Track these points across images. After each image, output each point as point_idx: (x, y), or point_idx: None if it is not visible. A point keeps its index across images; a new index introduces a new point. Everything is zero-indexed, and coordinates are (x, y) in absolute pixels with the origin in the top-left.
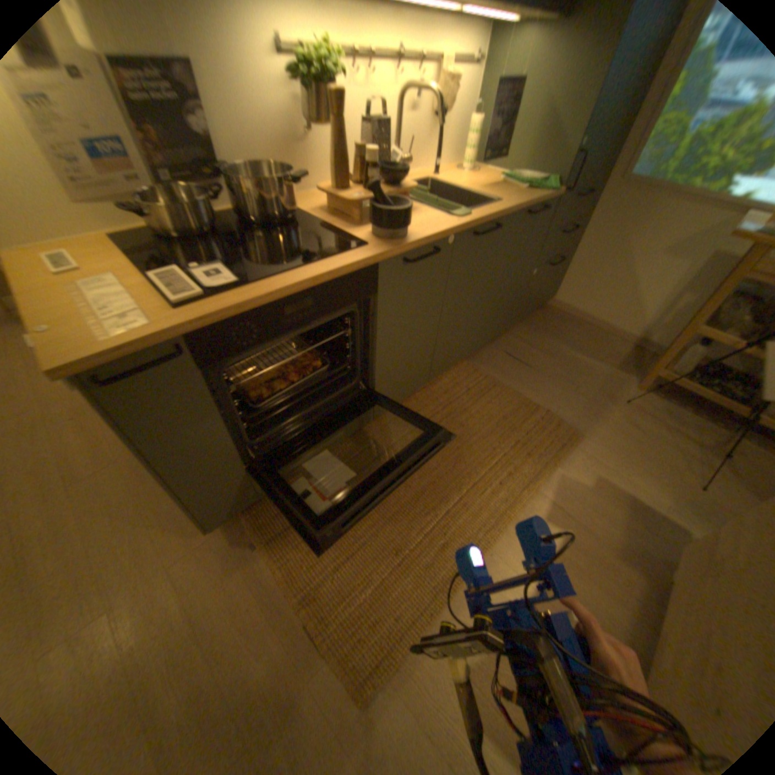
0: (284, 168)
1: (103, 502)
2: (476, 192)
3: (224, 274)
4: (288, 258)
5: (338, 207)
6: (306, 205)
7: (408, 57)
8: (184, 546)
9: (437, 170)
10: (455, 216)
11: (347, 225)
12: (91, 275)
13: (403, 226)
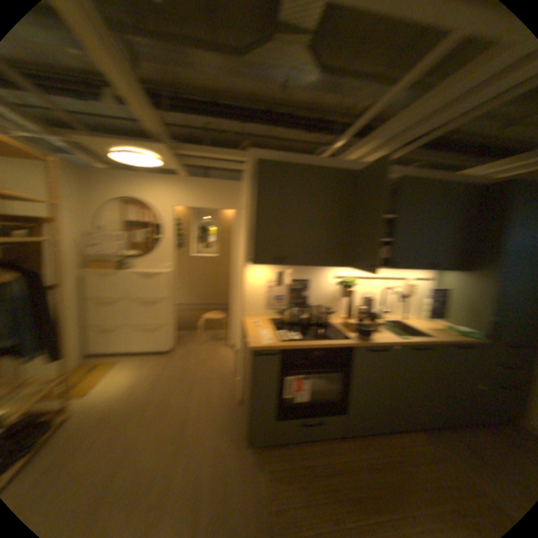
0: (330, 308)
1: (218, 416)
2: (424, 331)
3: (299, 336)
4: (321, 336)
5: (348, 324)
6: (336, 321)
7: (390, 278)
8: (237, 451)
9: (406, 318)
10: (402, 338)
11: (349, 331)
12: (264, 327)
13: (371, 336)
